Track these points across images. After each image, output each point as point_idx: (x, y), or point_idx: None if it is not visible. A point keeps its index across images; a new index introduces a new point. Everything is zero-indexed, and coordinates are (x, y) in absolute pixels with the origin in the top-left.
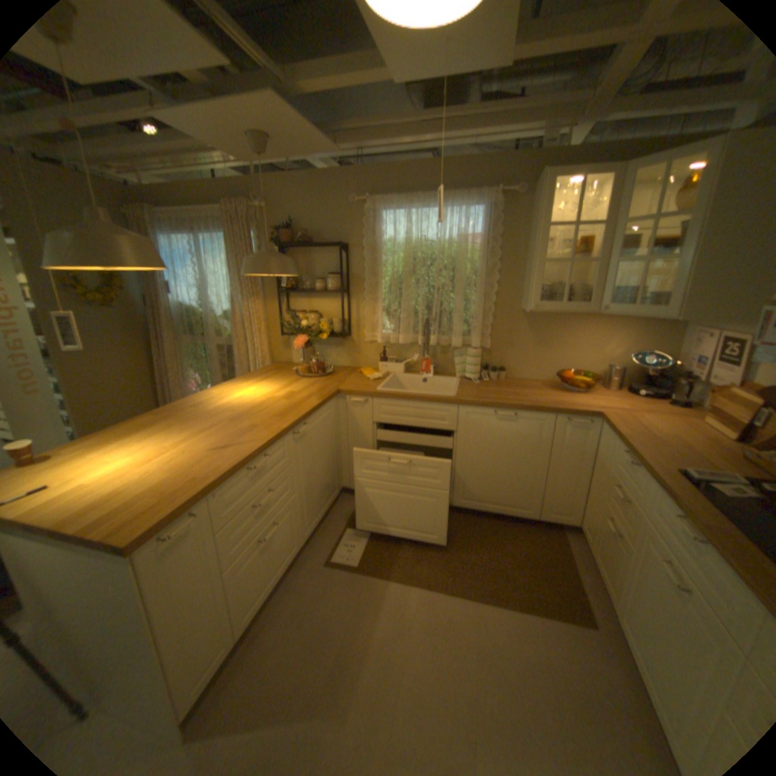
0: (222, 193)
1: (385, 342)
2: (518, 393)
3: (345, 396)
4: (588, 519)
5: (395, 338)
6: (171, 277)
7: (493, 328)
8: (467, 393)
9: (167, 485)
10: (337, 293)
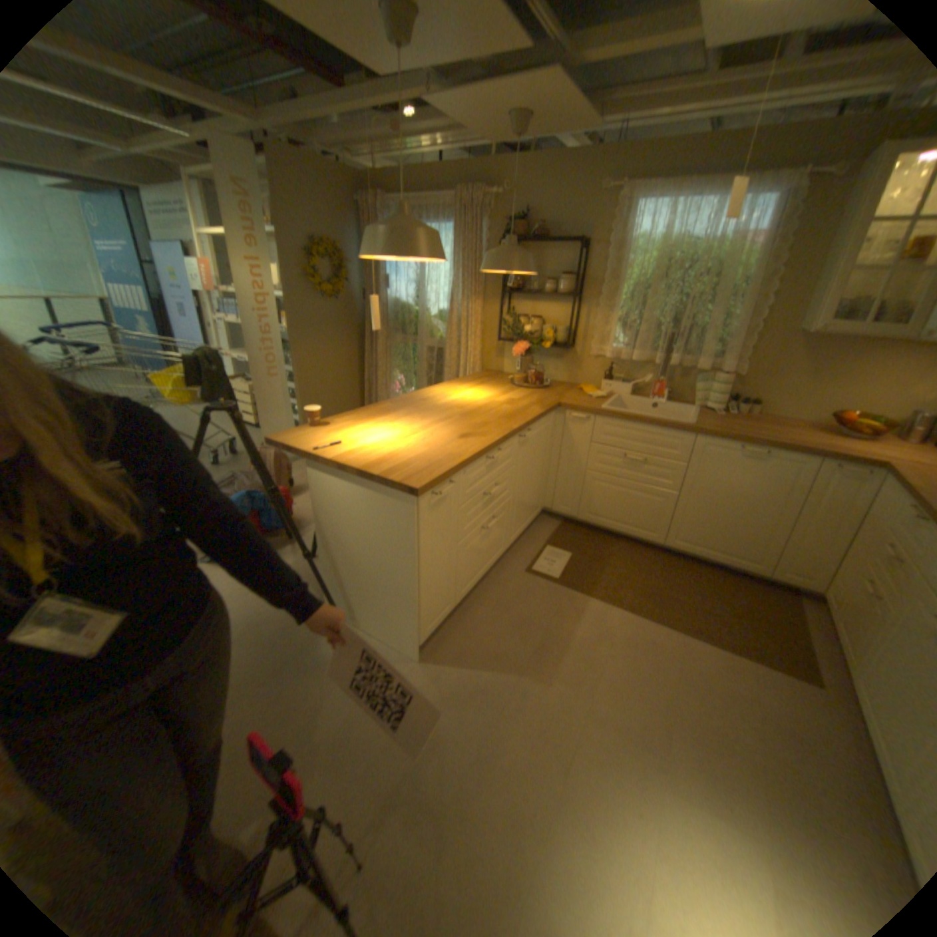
0: (457, 178)
1: (614, 357)
2: (775, 431)
3: (564, 411)
4: (837, 586)
5: (627, 354)
6: (391, 271)
7: (756, 351)
8: (709, 423)
9: (430, 456)
10: (568, 297)
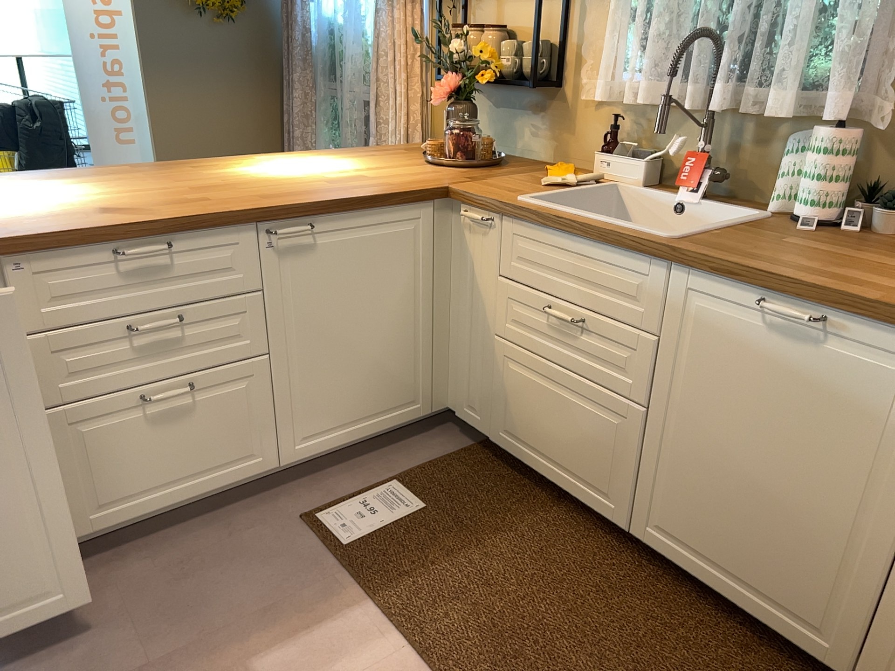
0: None
1: (614, 101)
2: (894, 271)
3: (461, 206)
4: None
5: (635, 92)
6: None
7: None
8: (725, 241)
9: None
10: None
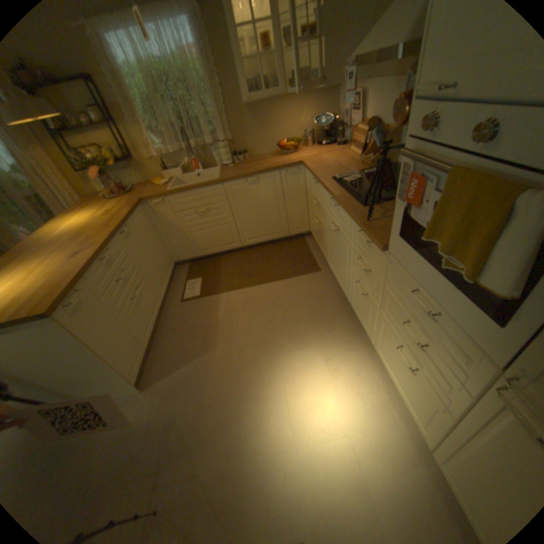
0: None
1: (159, 154)
2: (256, 165)
3: (147, 201)
4: (310, 225)
5: (165, 149)
6: None
7: (229, 123)
8: (226, 174)
9: (49, 282)
10: (102, 122)
